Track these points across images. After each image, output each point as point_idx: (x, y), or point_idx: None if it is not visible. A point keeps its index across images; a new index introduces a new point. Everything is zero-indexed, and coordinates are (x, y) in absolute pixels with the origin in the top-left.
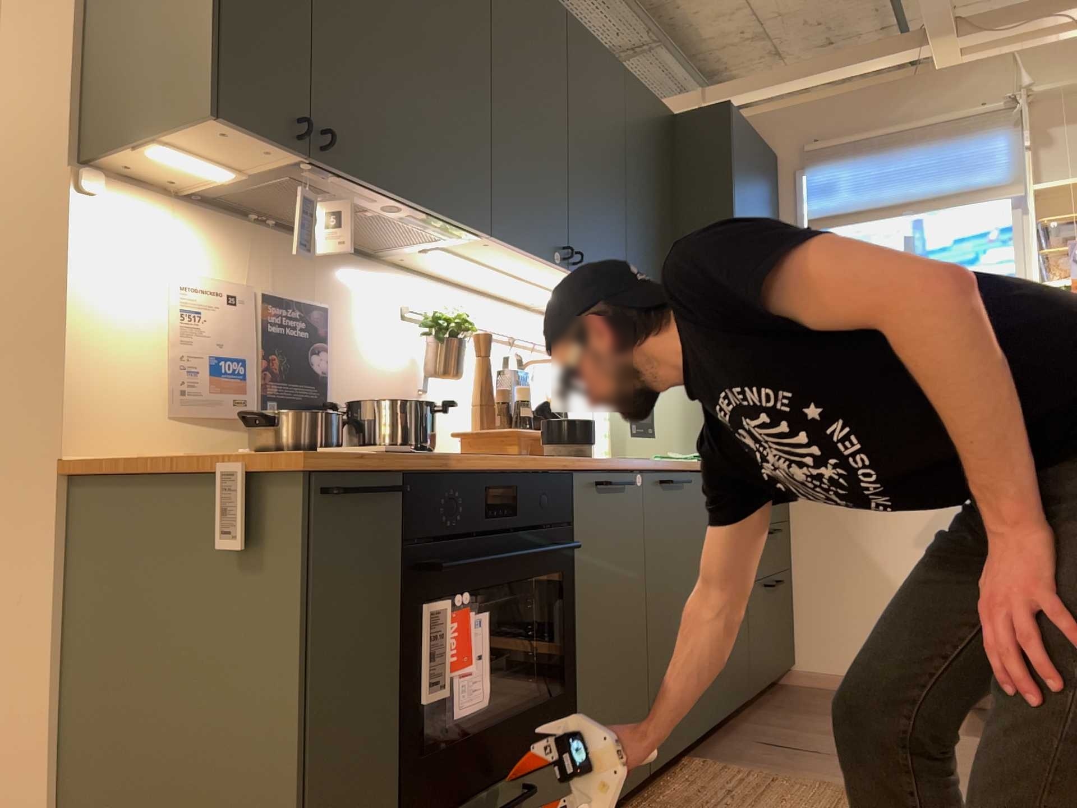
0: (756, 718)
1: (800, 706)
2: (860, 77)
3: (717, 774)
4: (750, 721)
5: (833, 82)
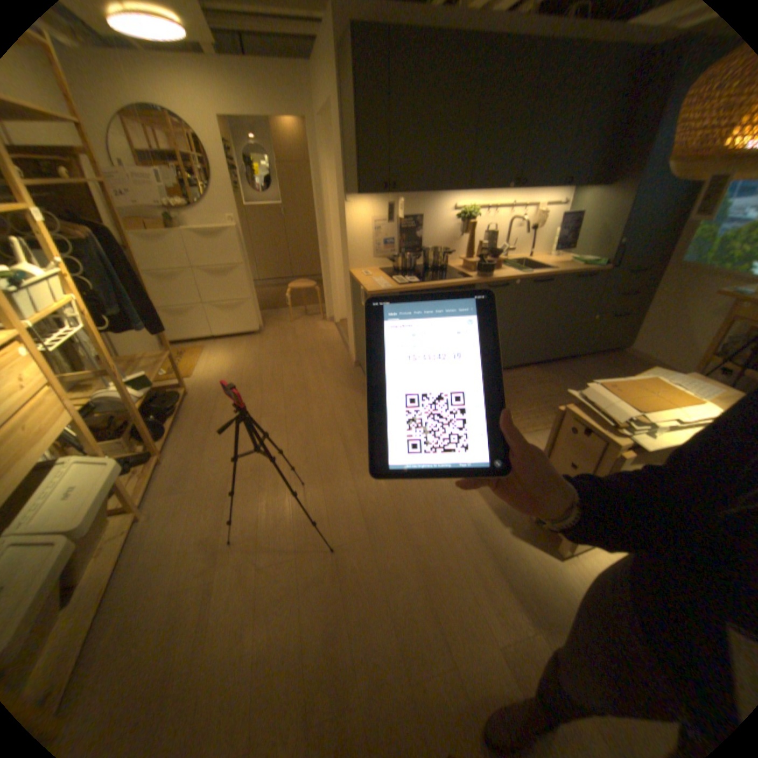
0: (583, 361)
1: (611, 362)
2: None
3: (534, 373)
4: (579, 361)
5: None
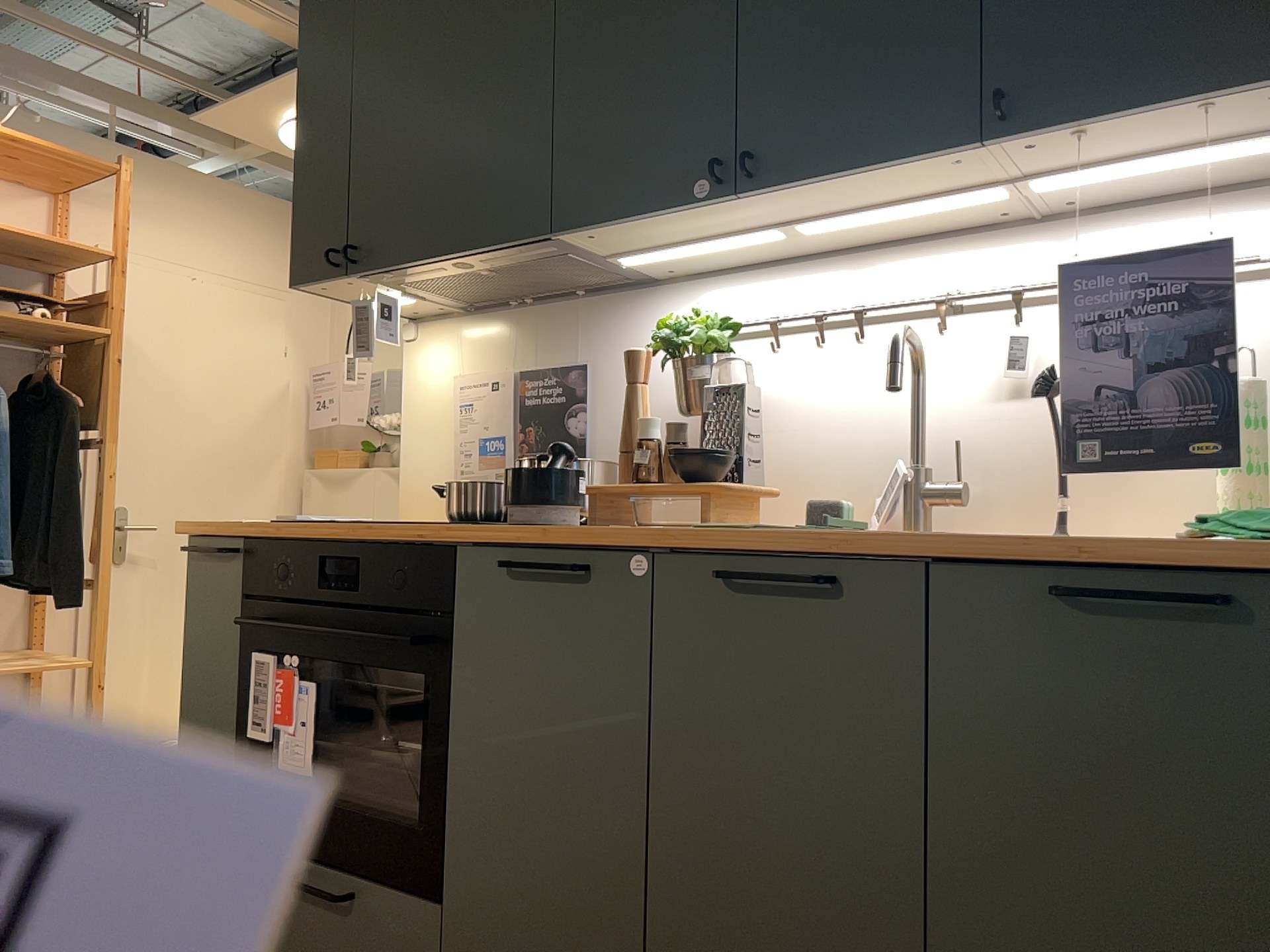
0: None
1: None
2: None
3: None
4: None
5: None
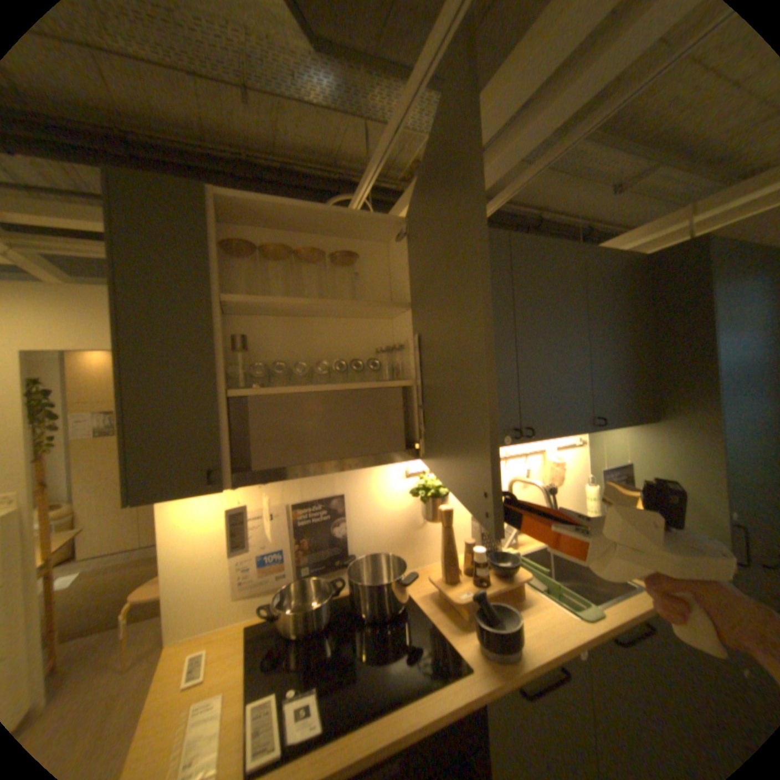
0: None
1: None
2: None
3: None
4: None
5: None
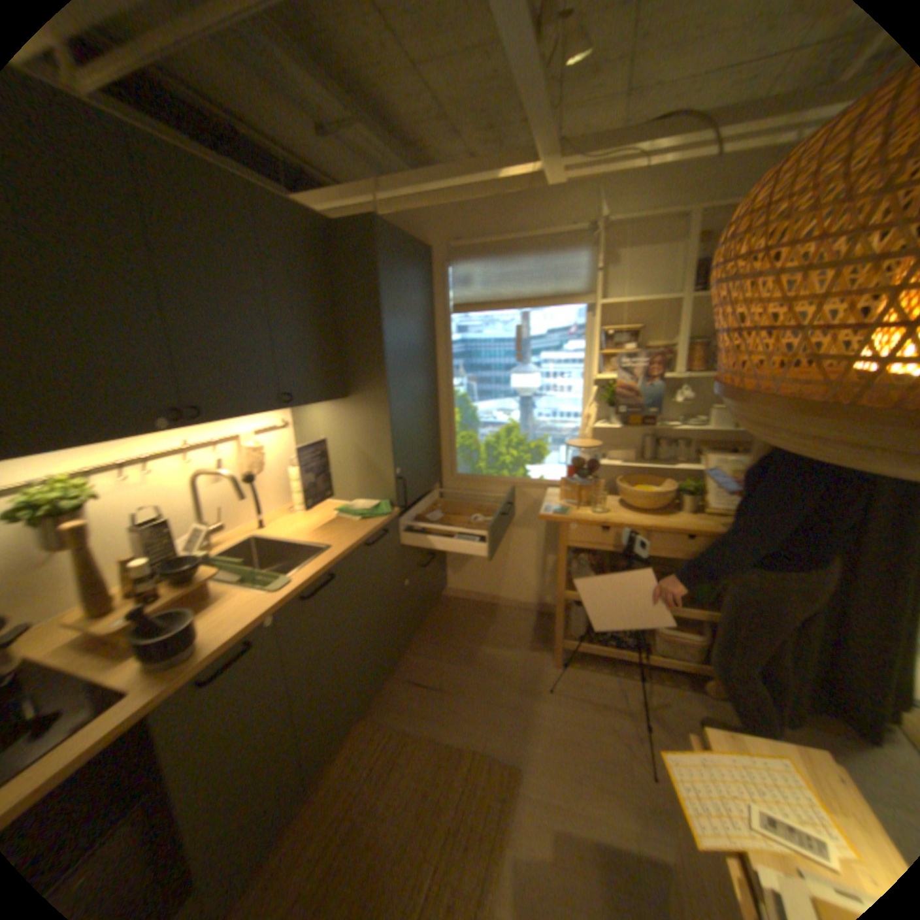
0: (413, 647)
1: (443, 626)
2: (492, 181)
3: (366, 744)
4: (408, 653)
5: (473, 184)
